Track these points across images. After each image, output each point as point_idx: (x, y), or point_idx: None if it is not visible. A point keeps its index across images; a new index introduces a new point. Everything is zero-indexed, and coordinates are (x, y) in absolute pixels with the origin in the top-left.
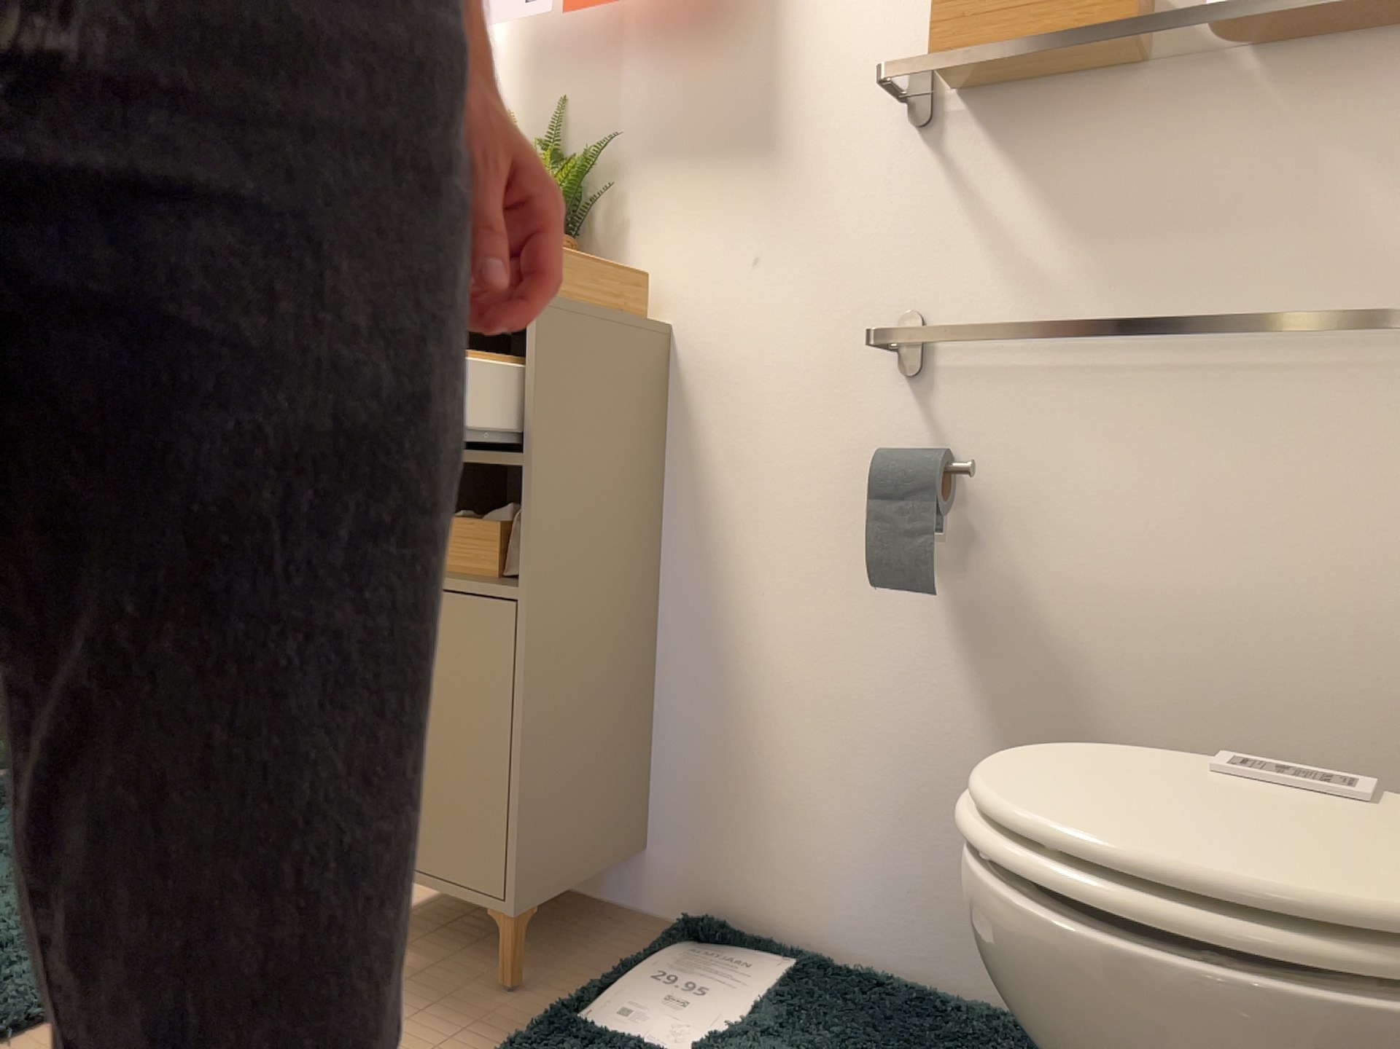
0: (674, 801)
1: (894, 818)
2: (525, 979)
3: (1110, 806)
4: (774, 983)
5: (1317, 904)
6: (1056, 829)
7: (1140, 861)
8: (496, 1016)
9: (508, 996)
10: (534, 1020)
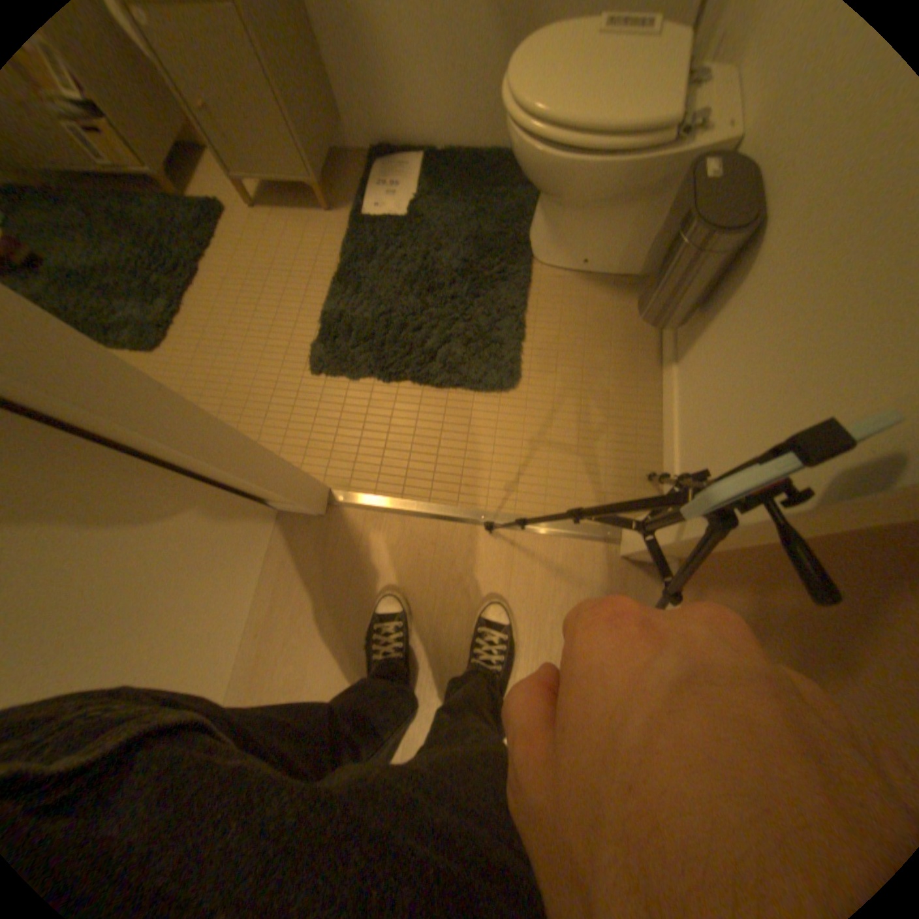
0: (343, 86)
1: (449, 67)
2: (327, 200)
3: (564, 80)
4: (419, 167)
5: (635, 120)
6: (547, 106)
7: (578, 116)
8: (330, 221)
9: (328, 211)
10: (343, 218)
